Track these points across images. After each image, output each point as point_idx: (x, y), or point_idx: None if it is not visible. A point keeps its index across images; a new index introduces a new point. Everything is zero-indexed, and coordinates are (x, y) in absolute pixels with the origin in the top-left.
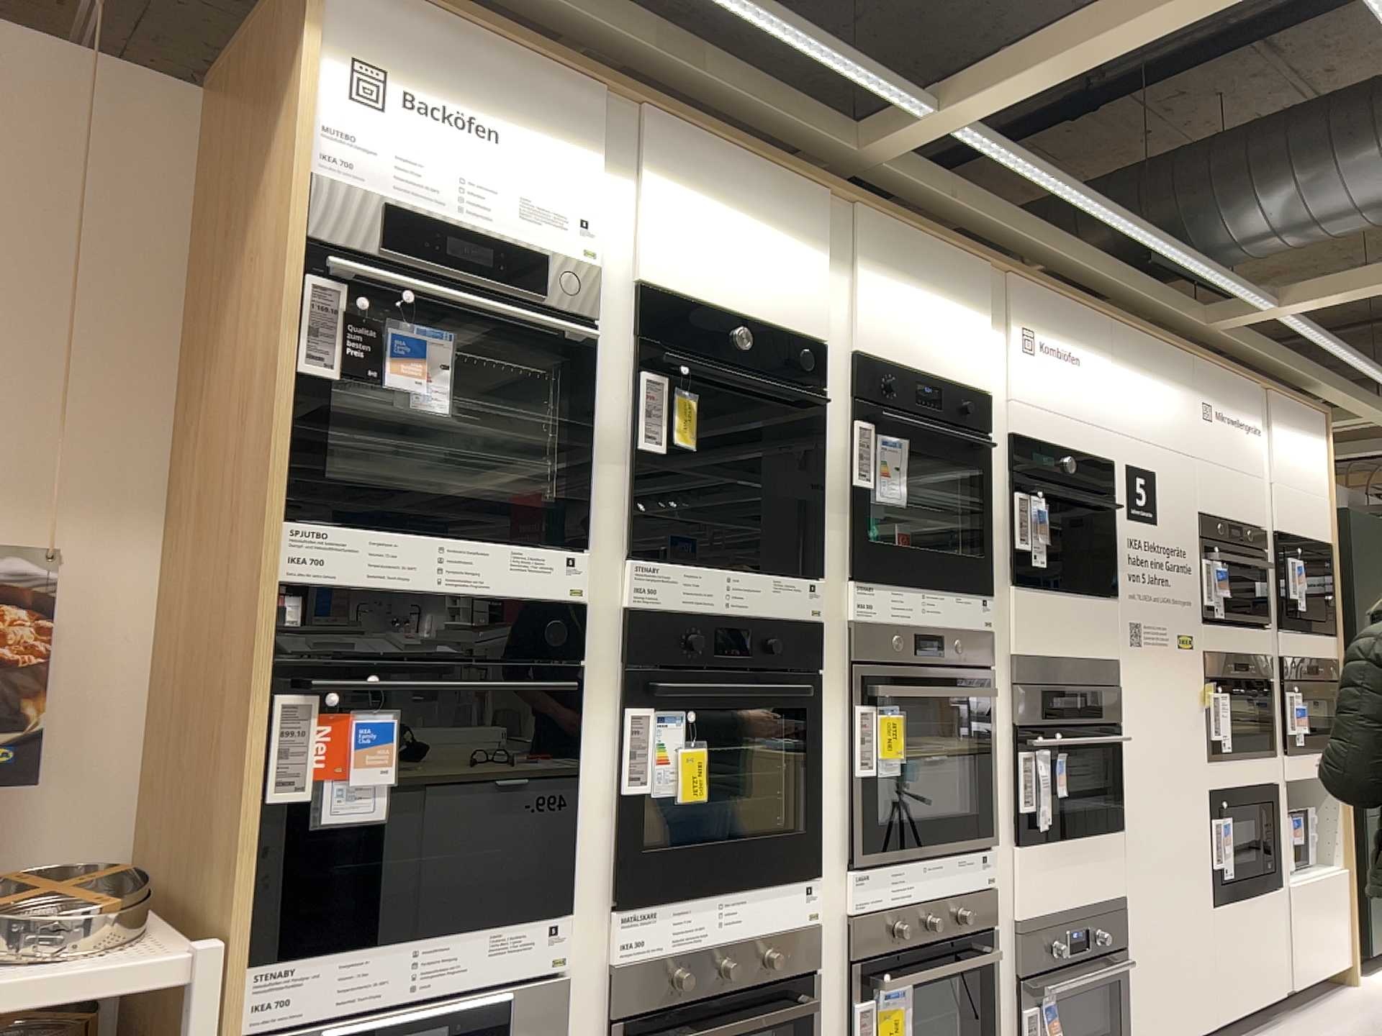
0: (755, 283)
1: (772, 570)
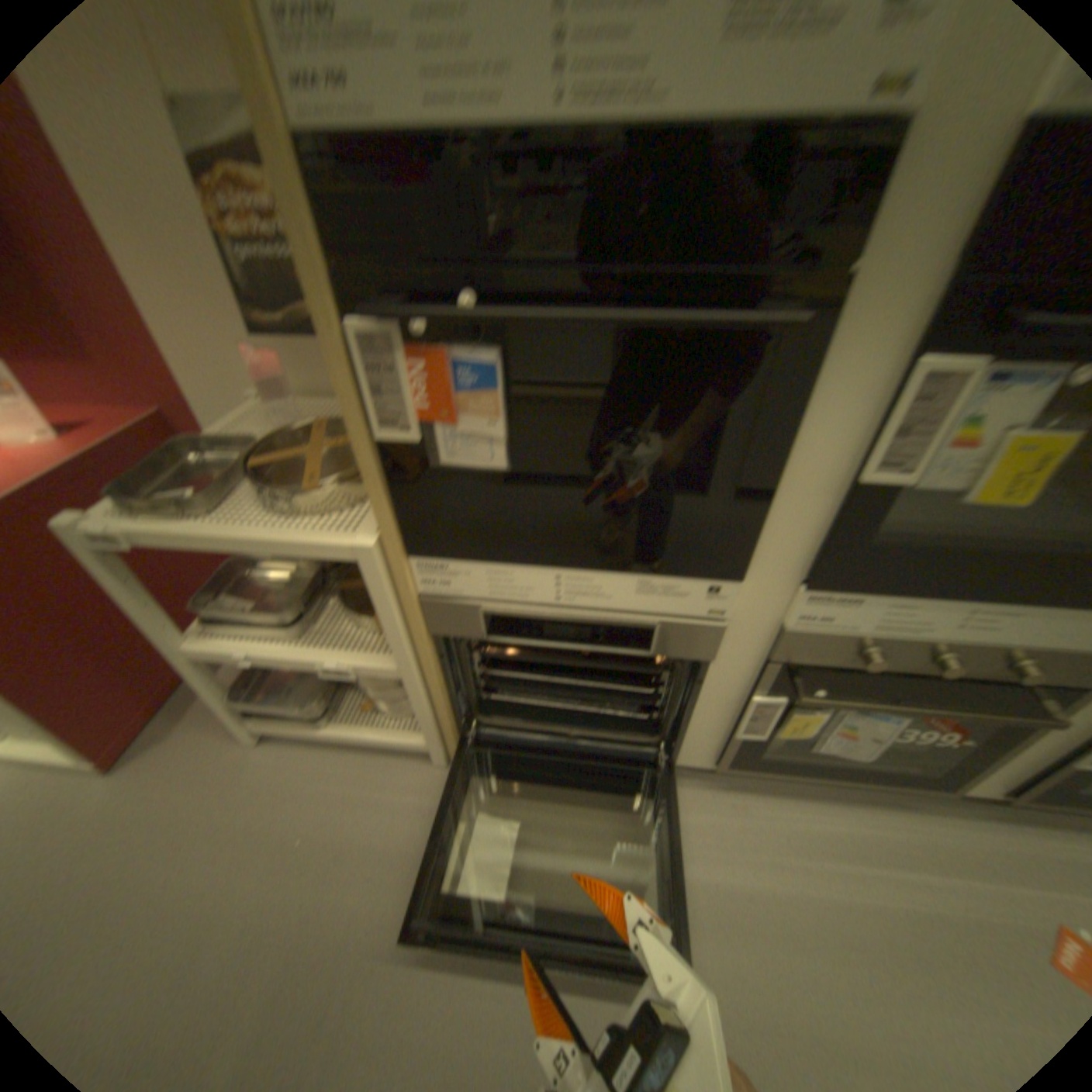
0: None
1: None
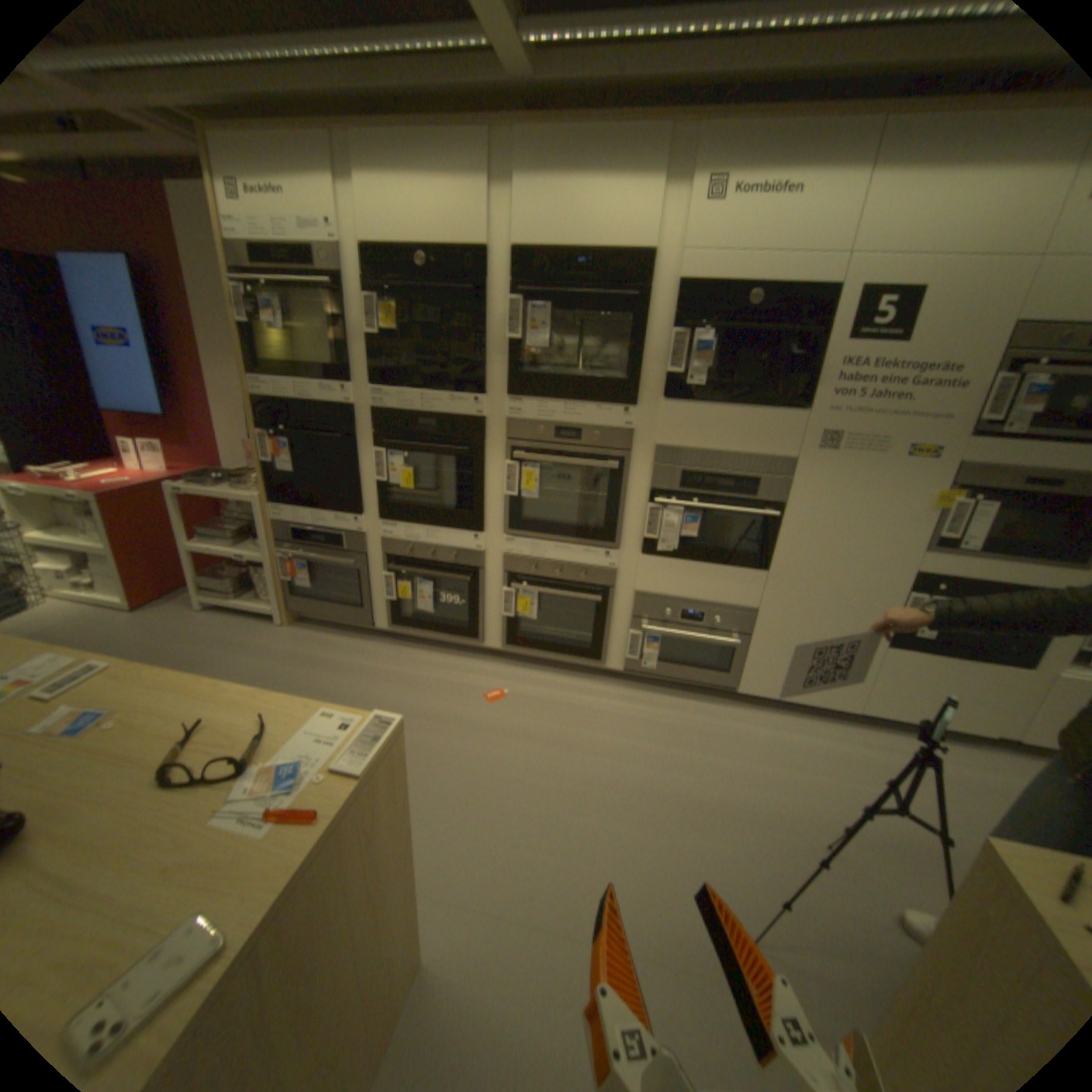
0: (428, 215)
1: (451, 393)
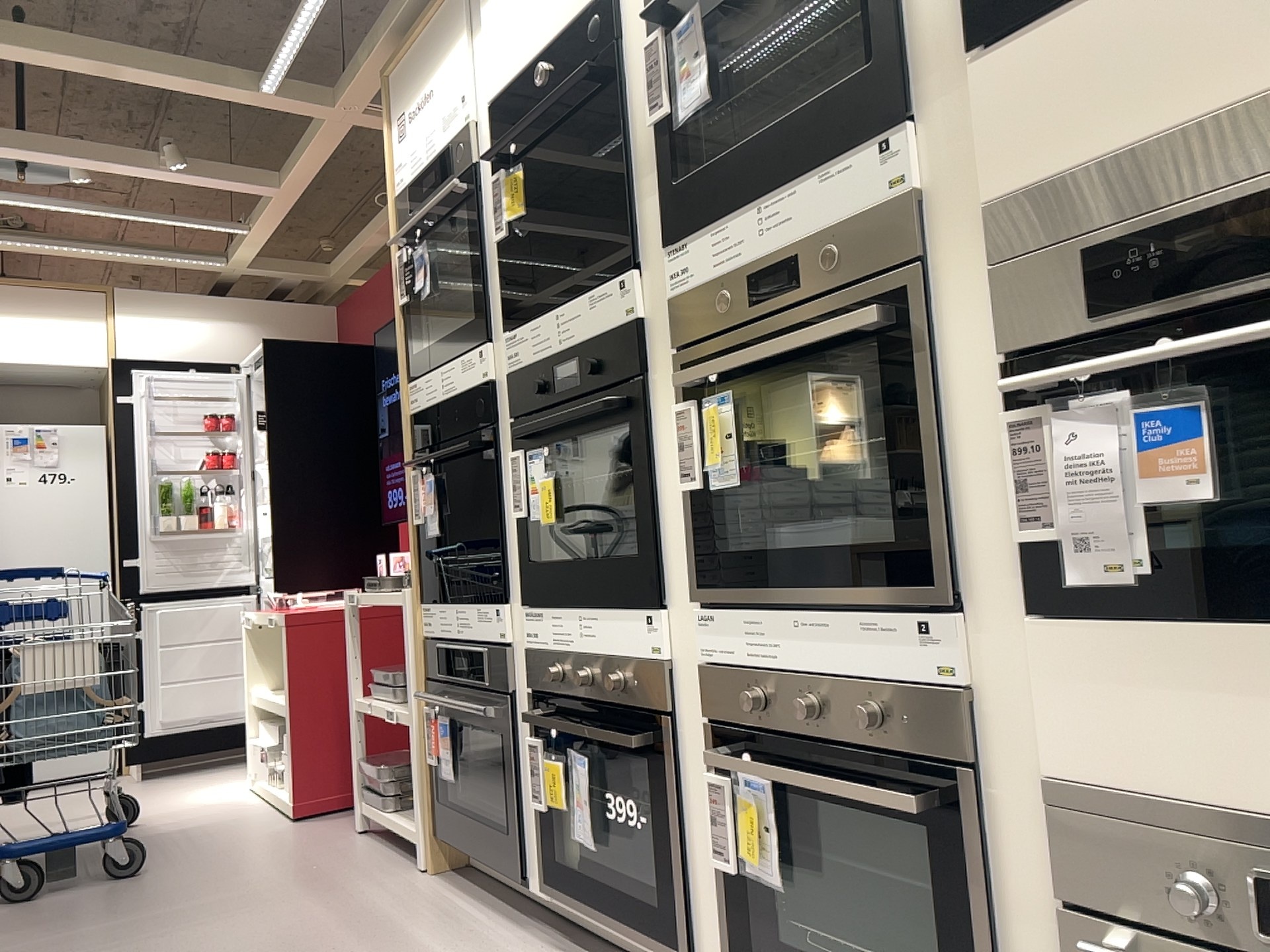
0: None
1: (592, 285)
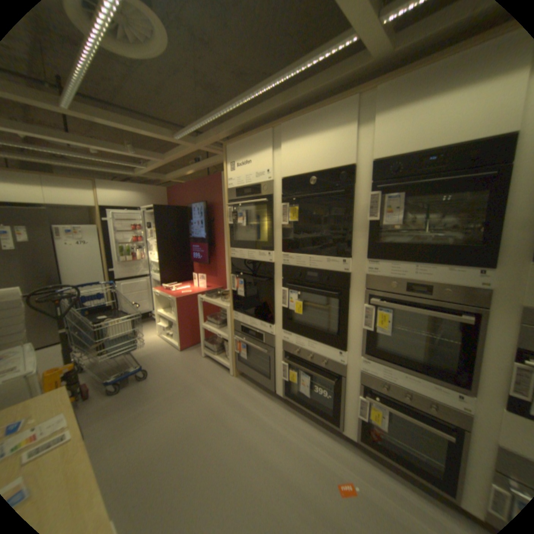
0: (319, 153)
1: (328, 255)
